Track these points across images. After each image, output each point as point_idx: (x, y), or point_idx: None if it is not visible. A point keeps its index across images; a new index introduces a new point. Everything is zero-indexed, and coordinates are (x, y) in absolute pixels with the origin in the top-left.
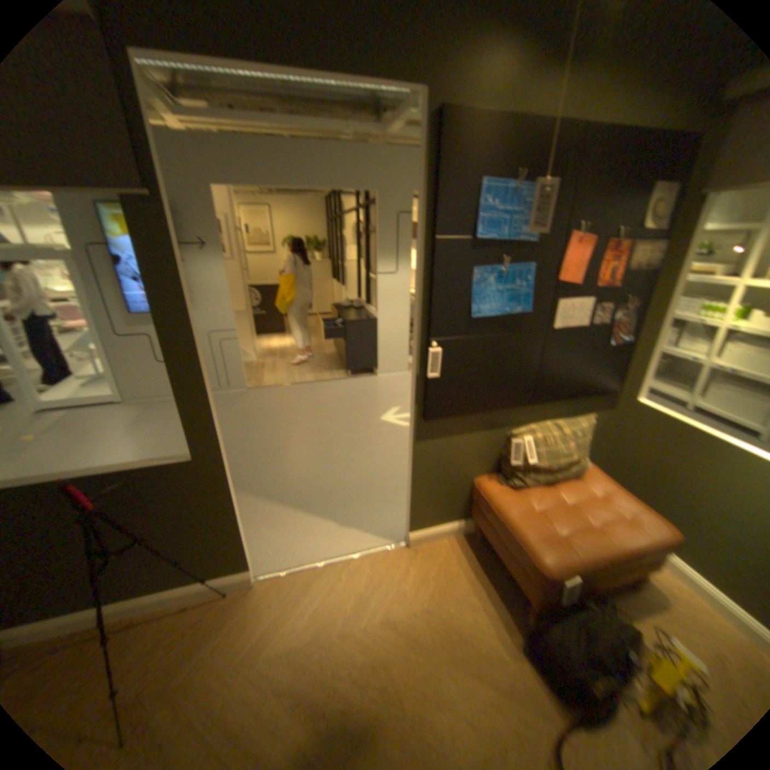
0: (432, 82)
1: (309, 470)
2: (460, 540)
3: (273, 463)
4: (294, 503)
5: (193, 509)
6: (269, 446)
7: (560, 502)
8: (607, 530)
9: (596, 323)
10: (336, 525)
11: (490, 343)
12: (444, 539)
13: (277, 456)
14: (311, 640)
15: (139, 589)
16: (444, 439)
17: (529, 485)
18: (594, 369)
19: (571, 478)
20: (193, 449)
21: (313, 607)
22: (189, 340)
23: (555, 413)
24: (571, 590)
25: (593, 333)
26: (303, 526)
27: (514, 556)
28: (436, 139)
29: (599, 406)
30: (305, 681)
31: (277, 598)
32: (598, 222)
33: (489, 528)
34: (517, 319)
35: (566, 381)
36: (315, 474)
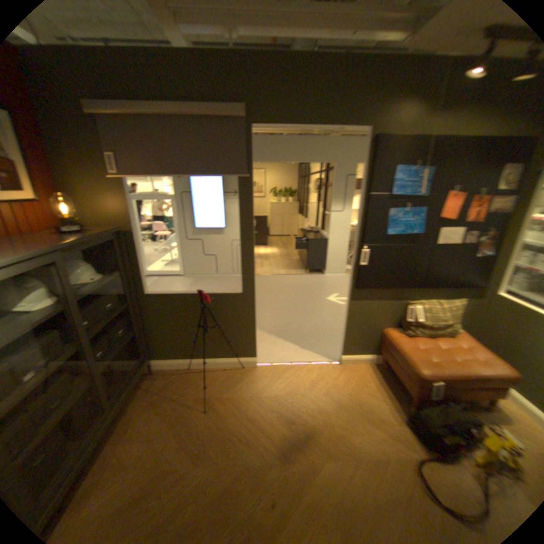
0: (374, 125)
1: (284, 320)
2: (373, 367)
3: (264, 314)
4: (276, 335)
5: (237, 318)
6: (261, 305)
7: (438, 347)
8: (466, 364)
9: (467, 243)
10: (299, 348)
11: (398, 249)
12: (362, 365)
13: (265, 311)
14: (287, 395)
15: (207, 355)
16: (367, 302)
17: (418, 336)
18: (467, 271)
19: (448, 337)
20: (243, 288)
21: (287, 382)
22: (251, 237)
23: (439, 296)
24: (438, 391)
25: (466, 249)
26: (281, 346)
27: (405, 371)
28: (374, 149)
29: (472, 296)
30: (284, 410)
31: (269, 374)
32: (467, 186)
33: (391, 358)
34: (415, 237)
35: (446, 277)
36: (287, 323)
